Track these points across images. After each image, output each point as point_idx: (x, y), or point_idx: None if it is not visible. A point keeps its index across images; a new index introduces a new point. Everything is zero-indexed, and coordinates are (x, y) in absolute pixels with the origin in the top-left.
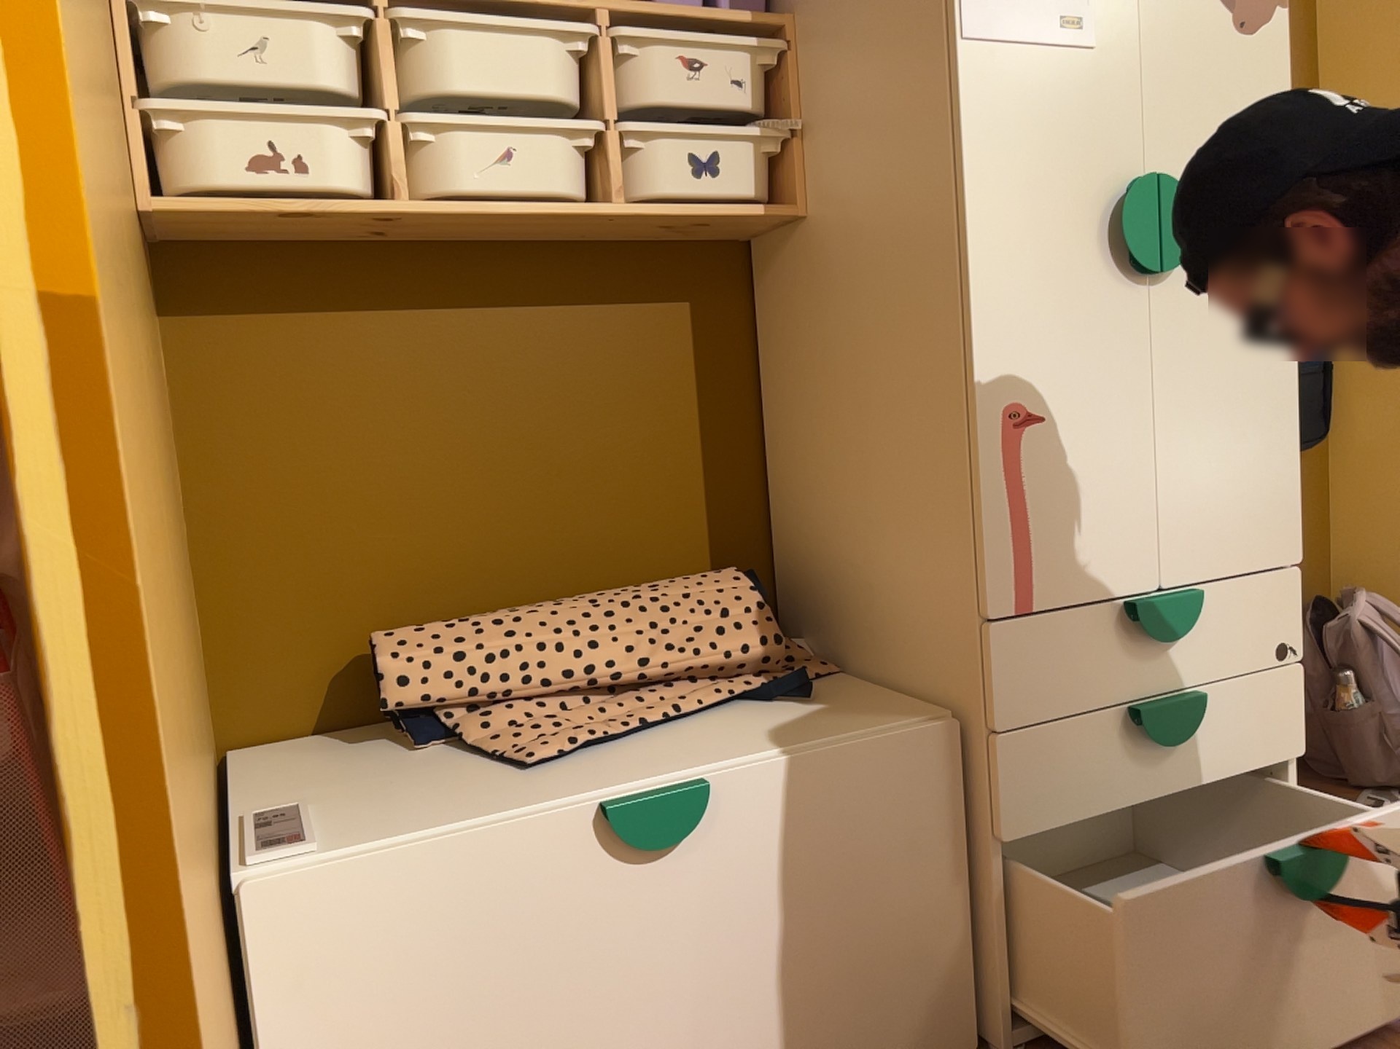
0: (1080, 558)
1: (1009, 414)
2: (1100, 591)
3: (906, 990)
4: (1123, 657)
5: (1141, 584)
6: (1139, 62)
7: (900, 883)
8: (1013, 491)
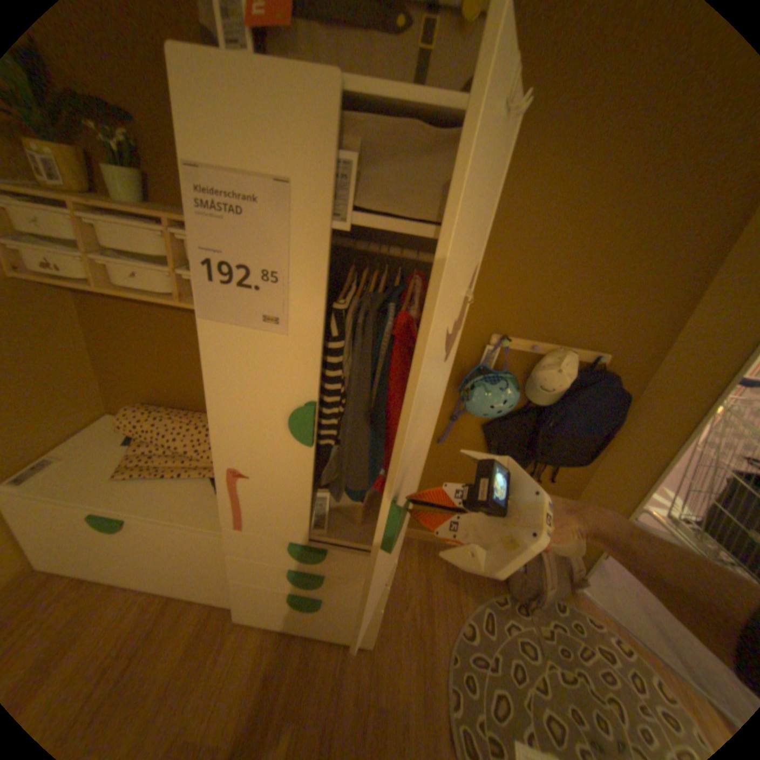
0: (266, 524)
1: (230, 472)
2: (275, 536)
3: (205, 588)
4: (287, 556)
5: (297, 541)
6: (322, 346)
7: (201, 567)
8: (232, 496)
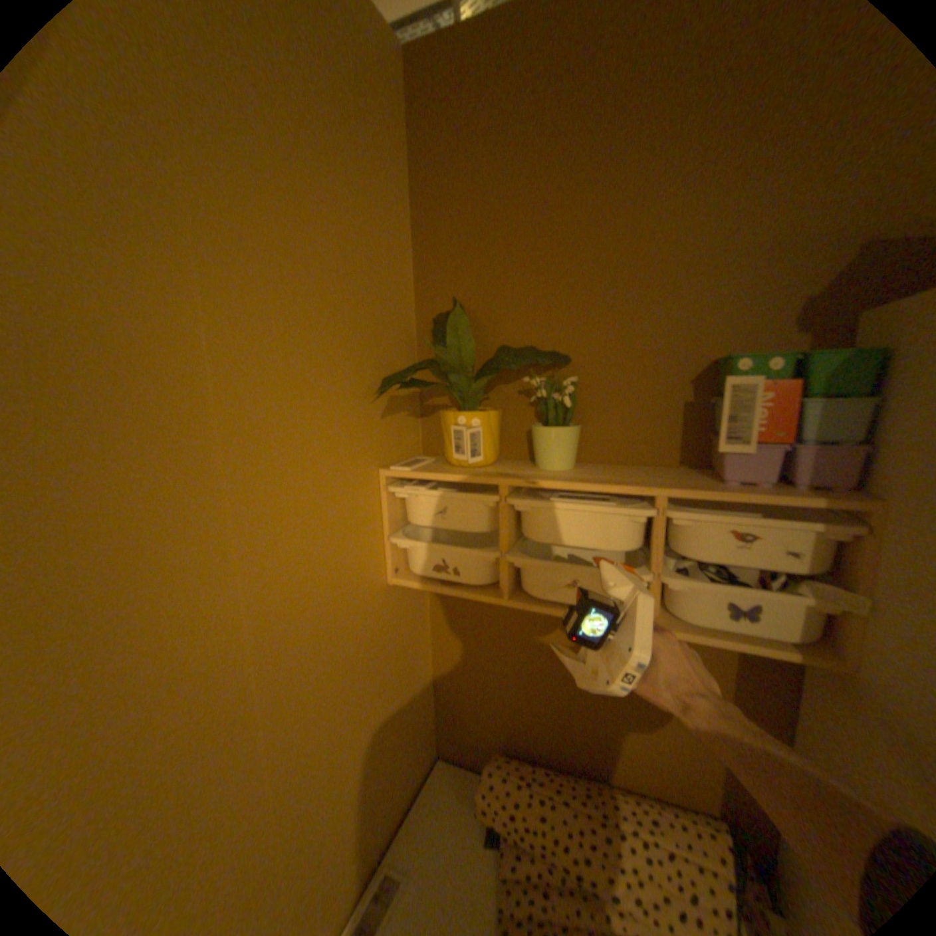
0: None
1: None
2: None
3: None
4: None
5: None
6: None
7: None
8: None
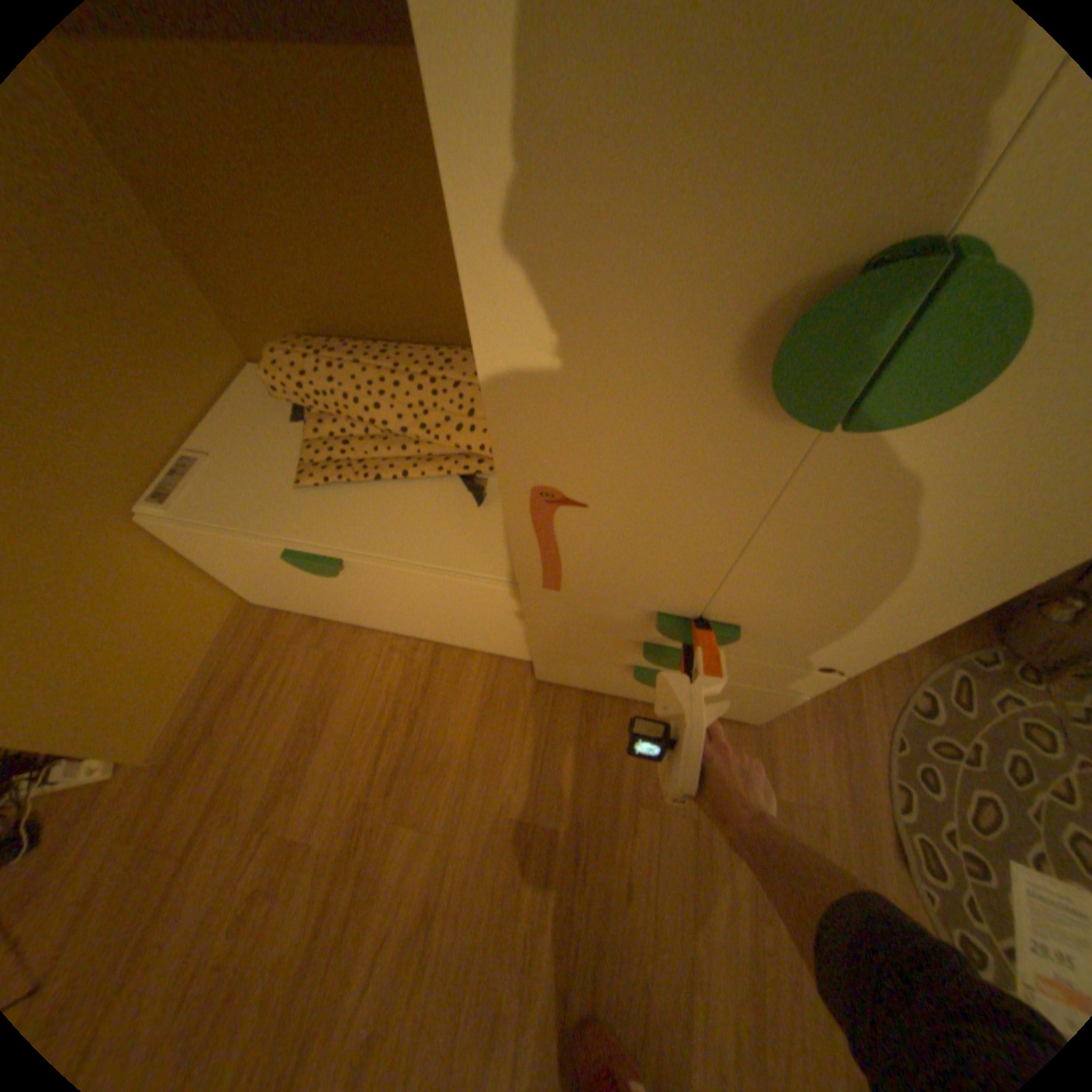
0: (613, 584)
1: (539, 492)
2: (630, 601)
3: (488, 639)
4: (645, 627)
5: (676, 611)
6: None
7: (479, 618)
8: (542, 537)
